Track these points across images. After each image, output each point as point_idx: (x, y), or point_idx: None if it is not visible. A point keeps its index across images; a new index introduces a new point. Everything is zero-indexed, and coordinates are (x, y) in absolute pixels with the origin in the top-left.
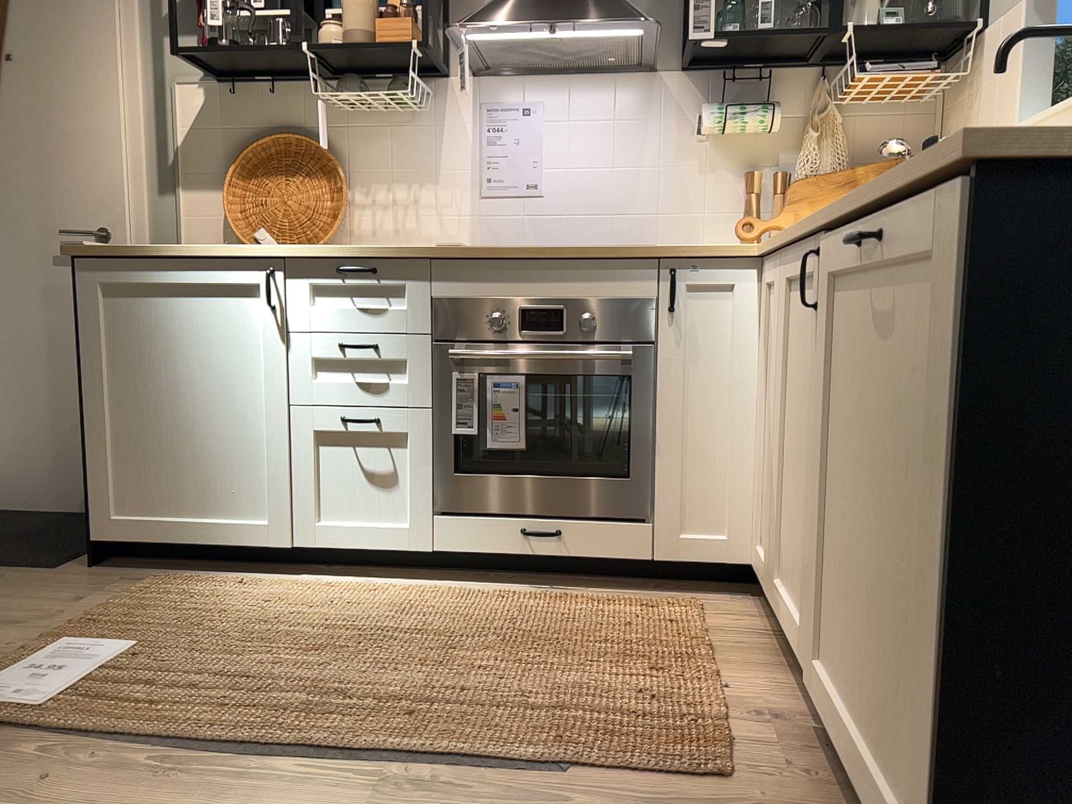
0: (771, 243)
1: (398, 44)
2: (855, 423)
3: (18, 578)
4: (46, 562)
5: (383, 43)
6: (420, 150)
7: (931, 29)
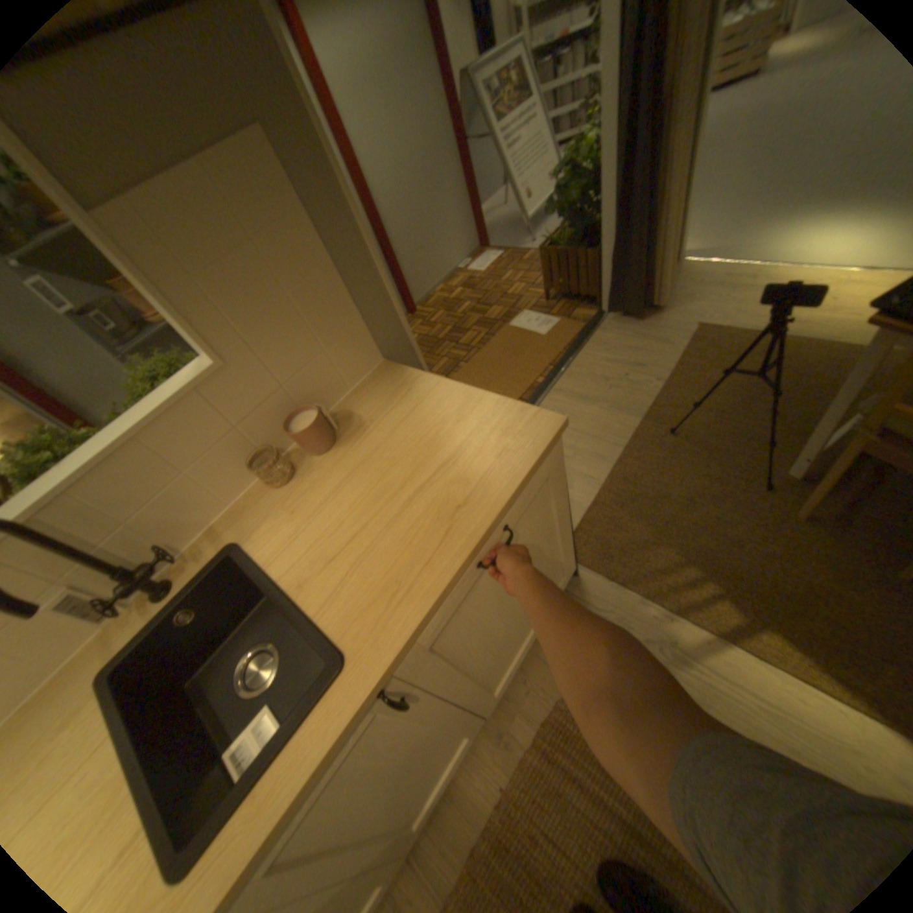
0: None
1: None
2: (474, 639)
3: None
4: None
5: None
6: None
7: None
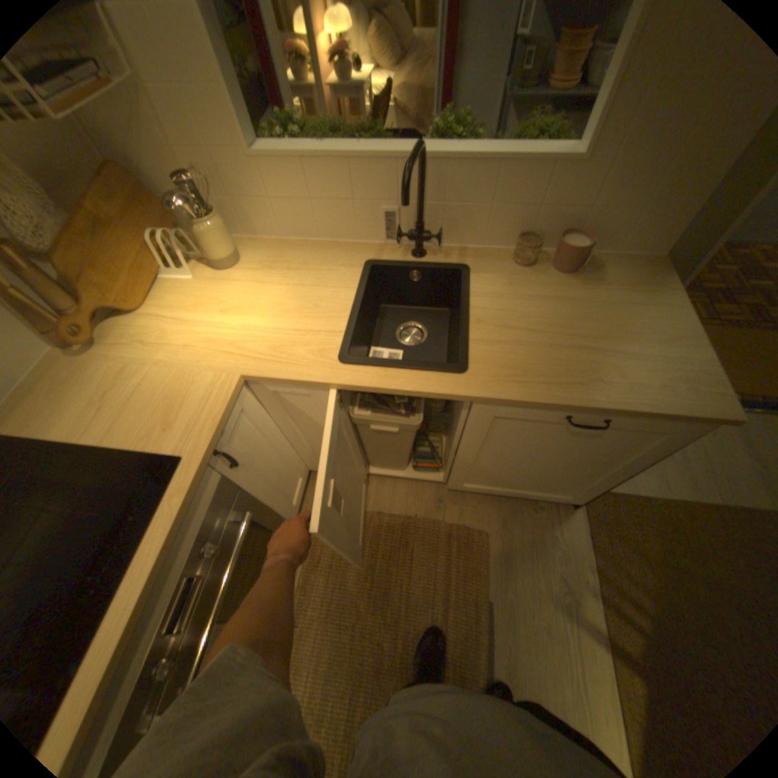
0: (282, 378)
1: None
2: (503, 448)
3: None
4: None
5: None
6: None
7: None
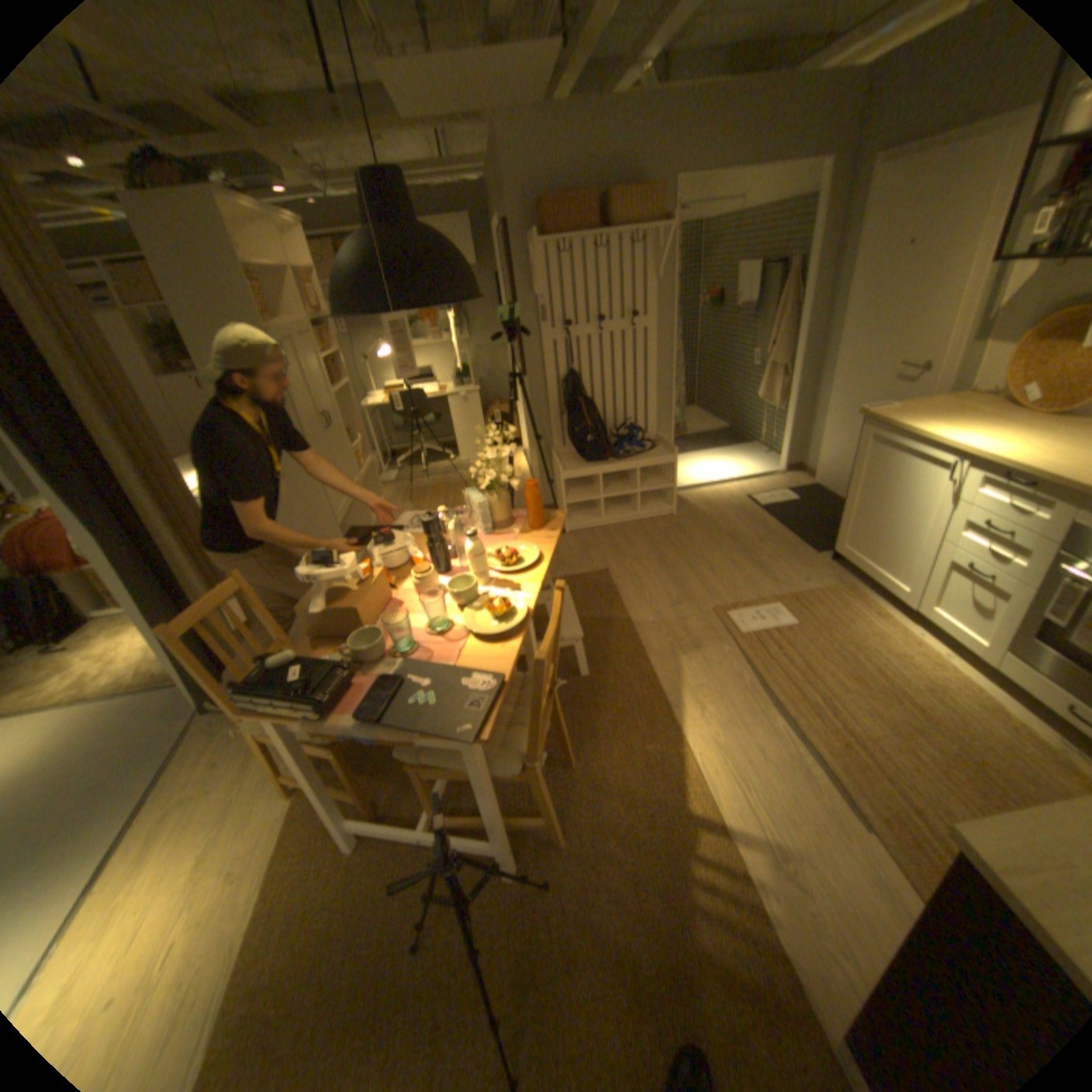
0: None
1: None
2: None
3: (802, 551)
4: (819, 546)
5: None
6: None
7: None
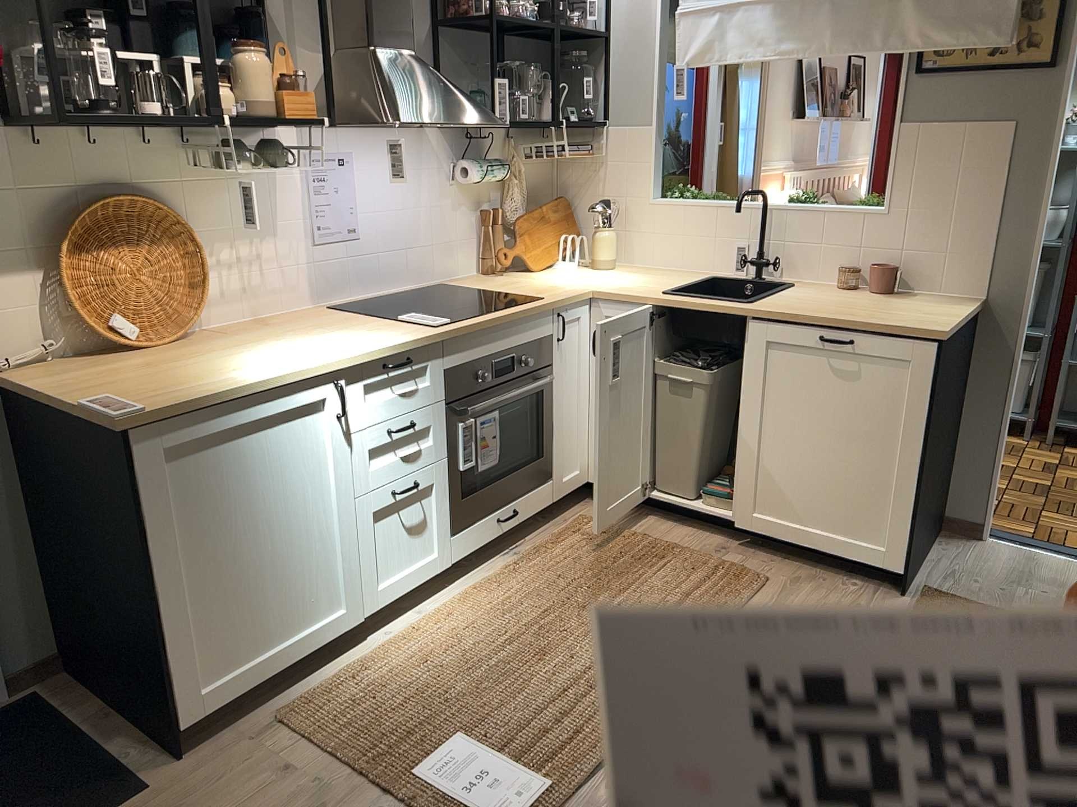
0: (622, 293)
1: (309, 119)
2: (787, 407)
3: None
4: (119, 792)
5: (295, 117)
6: (259, 204)
7: (588, 122)
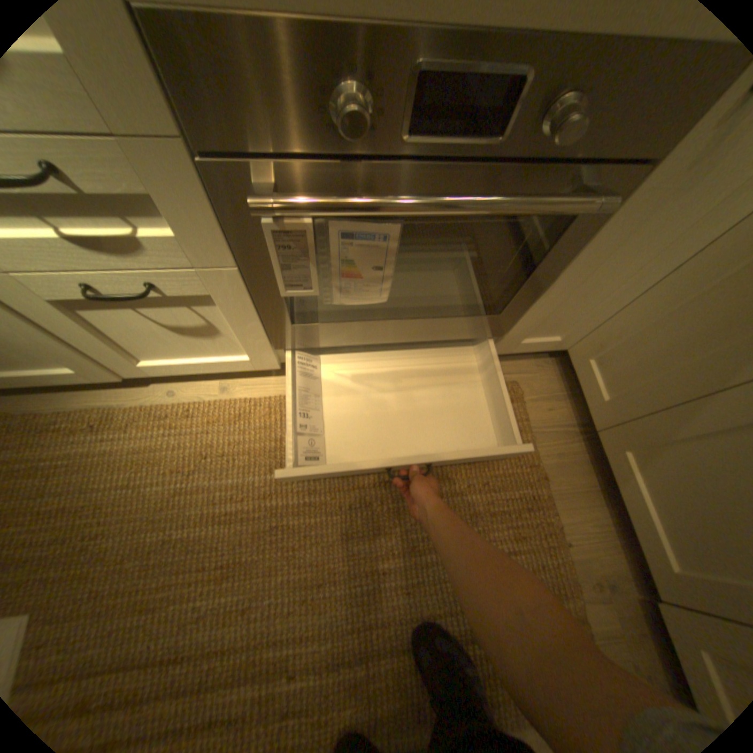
0: None
1: None
2: None
3: None
4: None
5: None
6: None
7: None
